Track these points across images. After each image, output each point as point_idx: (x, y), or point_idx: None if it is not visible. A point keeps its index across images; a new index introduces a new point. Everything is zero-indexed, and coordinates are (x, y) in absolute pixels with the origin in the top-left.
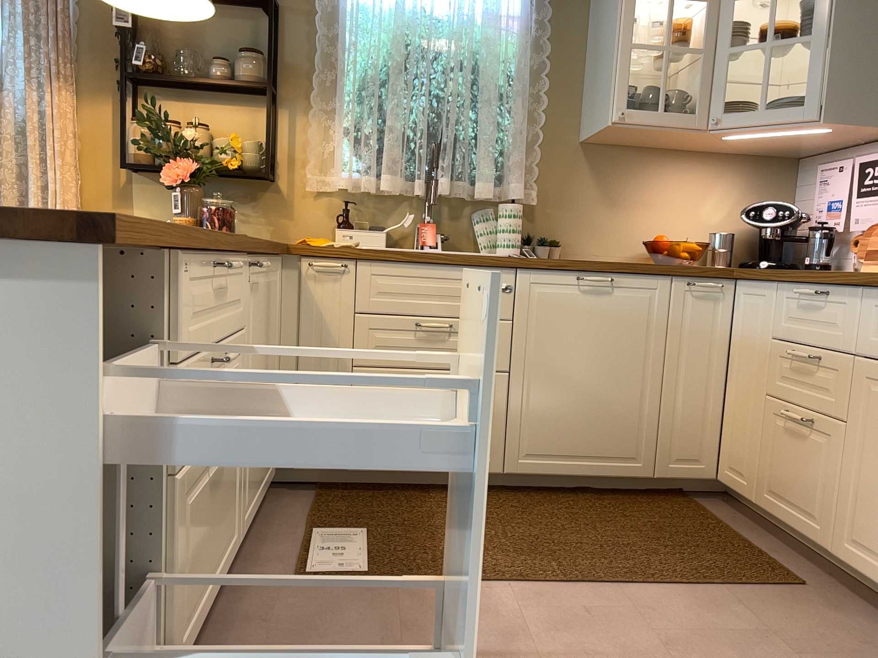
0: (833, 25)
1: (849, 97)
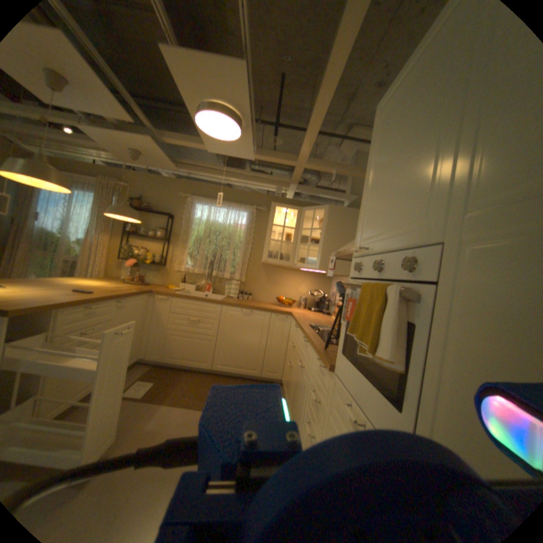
0: (323, 243)
1: (327, 265)
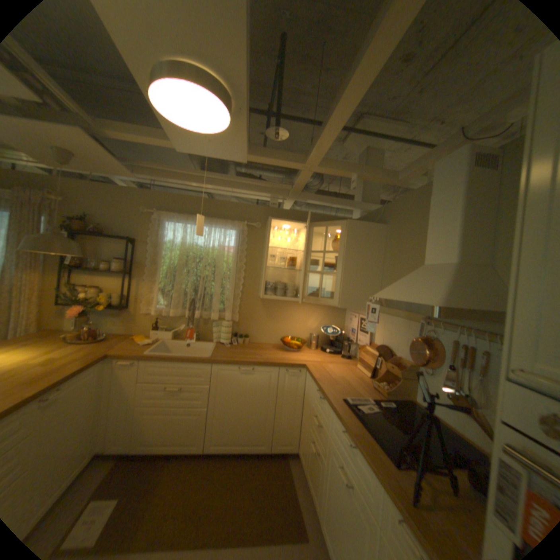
0: (343, 271)
1: (350, 299)
